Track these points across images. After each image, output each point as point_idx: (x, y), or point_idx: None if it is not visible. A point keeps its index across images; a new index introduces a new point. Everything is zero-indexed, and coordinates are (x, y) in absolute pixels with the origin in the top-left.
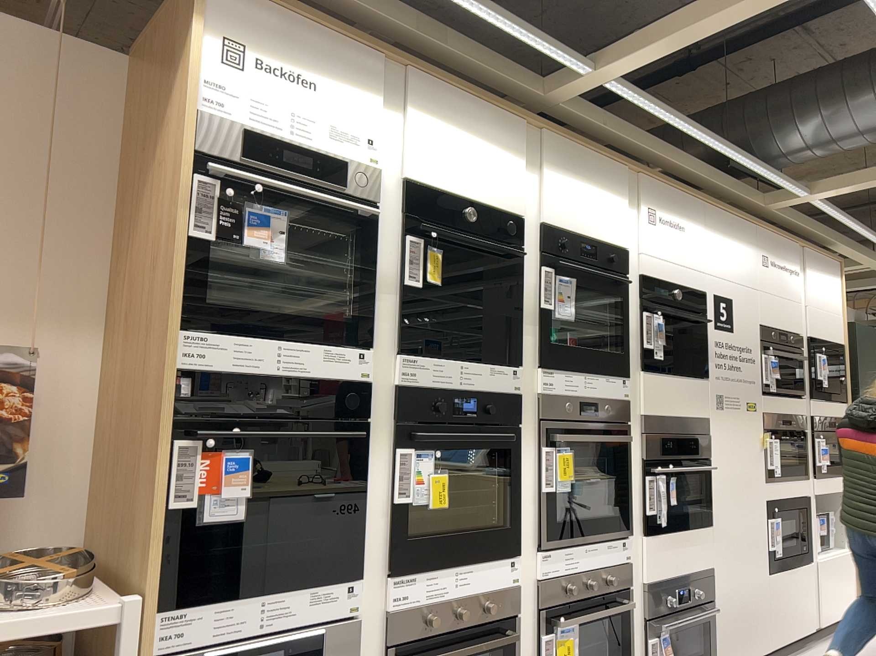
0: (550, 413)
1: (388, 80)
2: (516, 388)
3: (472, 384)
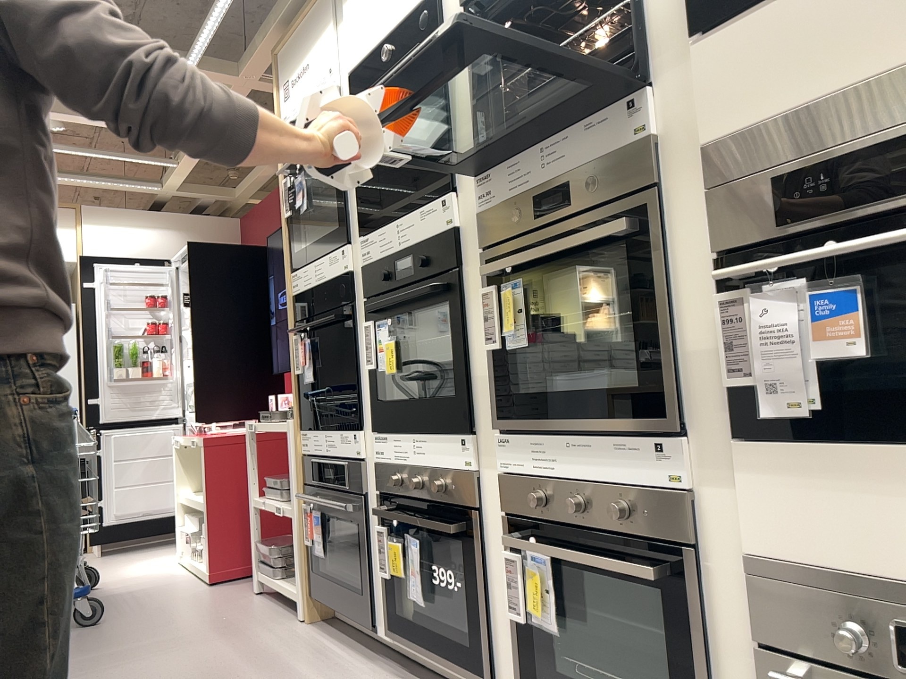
0: (496, 236)
1: None
2: (451, 221)
3: (408, 240)
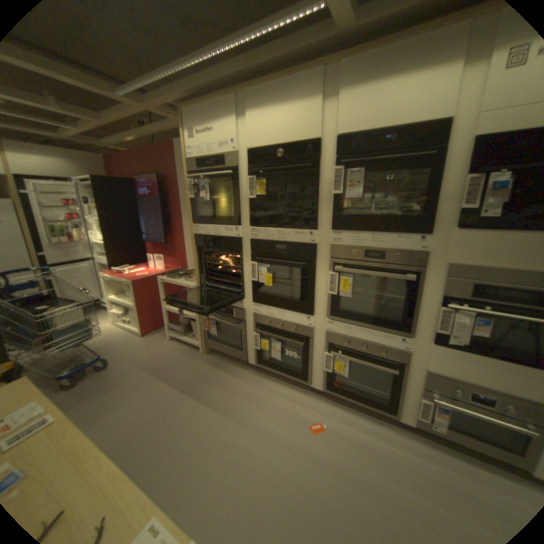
0: (341, 257)
1: (235, 99)
2: (315, 242)
3: (285, 240)
